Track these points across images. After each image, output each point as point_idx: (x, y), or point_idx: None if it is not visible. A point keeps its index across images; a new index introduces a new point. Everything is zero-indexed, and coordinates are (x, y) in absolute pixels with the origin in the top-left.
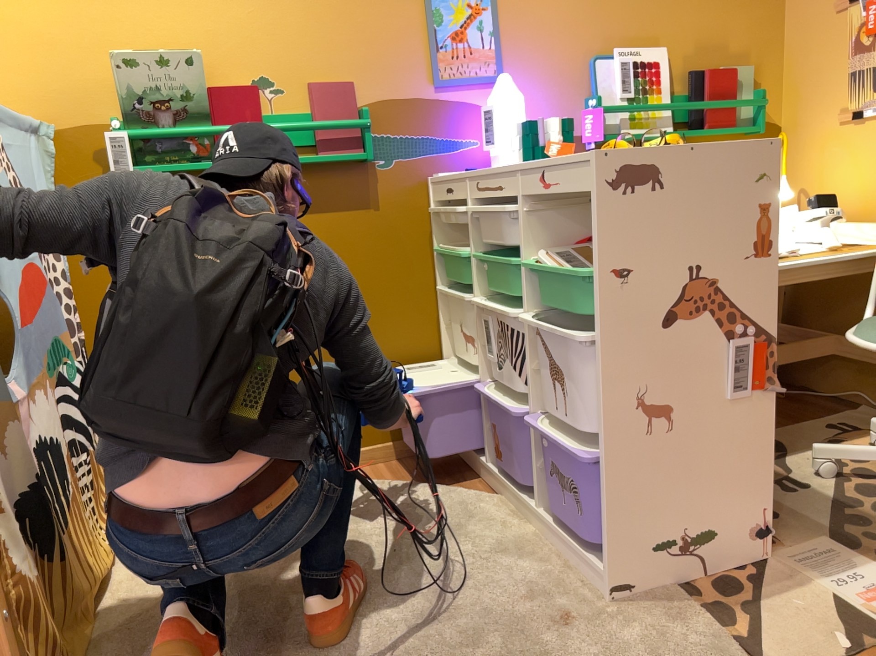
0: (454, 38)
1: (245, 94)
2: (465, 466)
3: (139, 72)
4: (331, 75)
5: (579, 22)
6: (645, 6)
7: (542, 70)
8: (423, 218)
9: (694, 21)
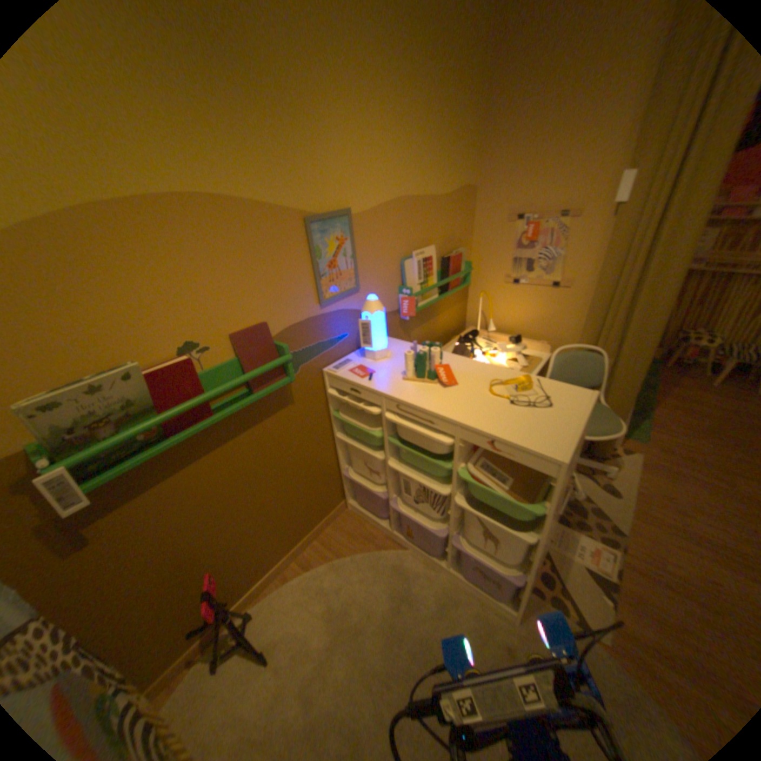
0: (331, 265)
1: (181, 369)
2: (369, 525)
3: (62, 409)
4: (247, 320)
5: (396, 235)
6: (425, 218)
7: (379, 274)
8: (322, 396)
9: (444, 224)
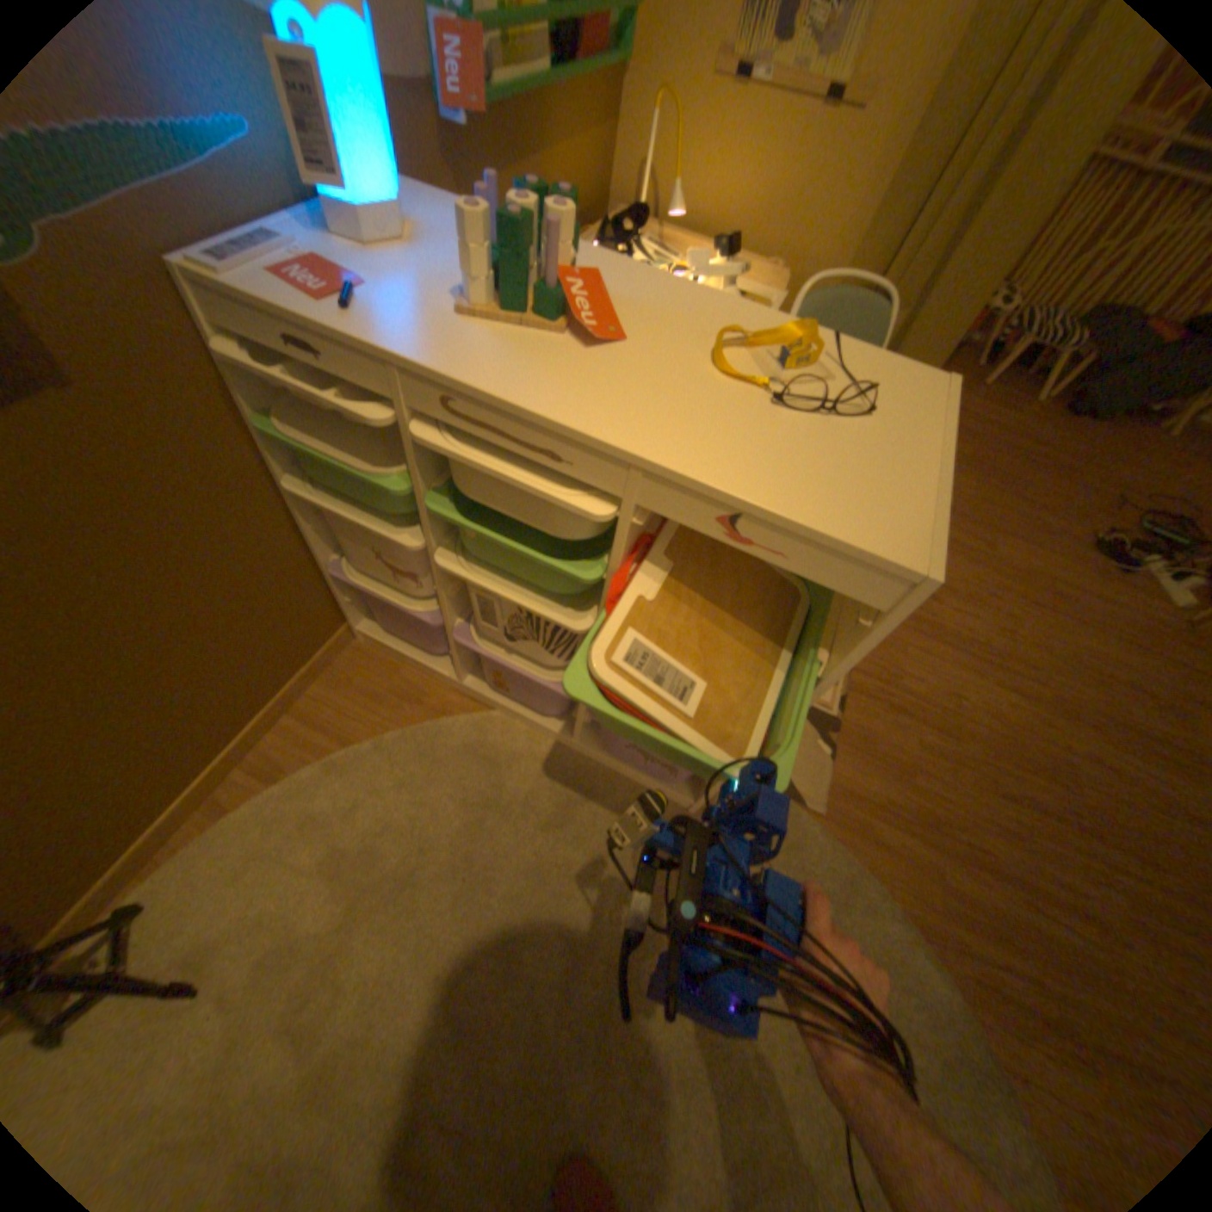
0: None
1: None
2: (408, 668)
3: None
4: None
5: None
6: None
7: None
8: (193, 359)
9: None
